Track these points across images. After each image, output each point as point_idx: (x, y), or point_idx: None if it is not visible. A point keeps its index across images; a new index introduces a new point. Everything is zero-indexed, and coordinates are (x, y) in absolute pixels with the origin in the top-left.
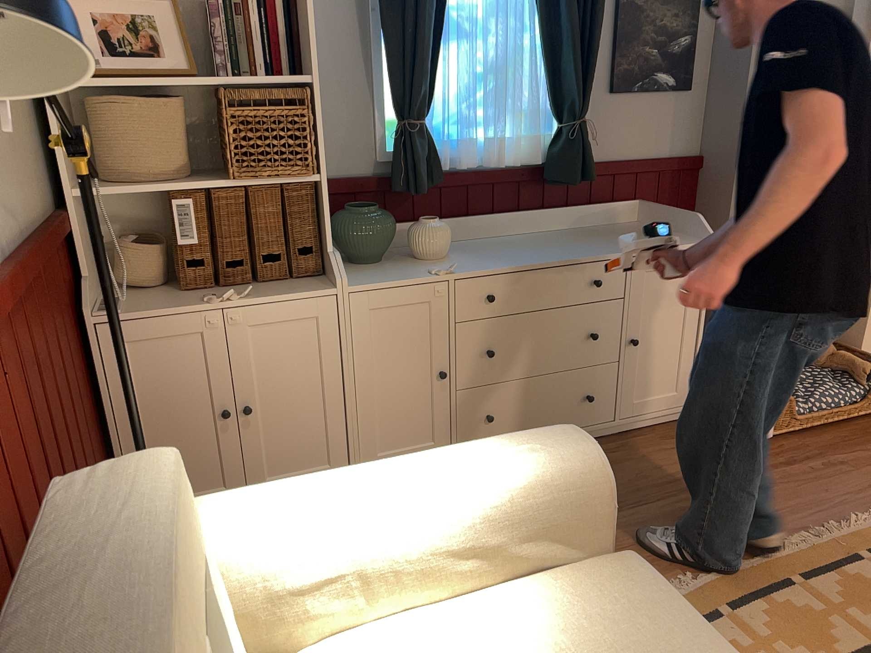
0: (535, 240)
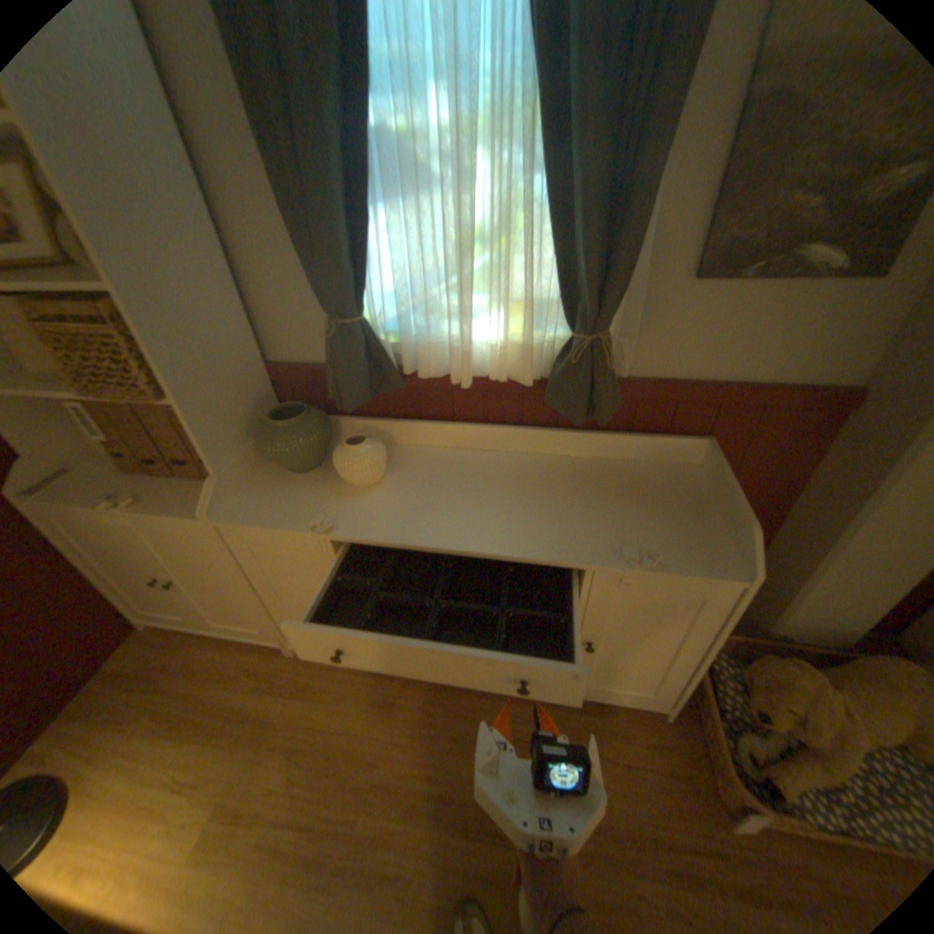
0: (518, 471)
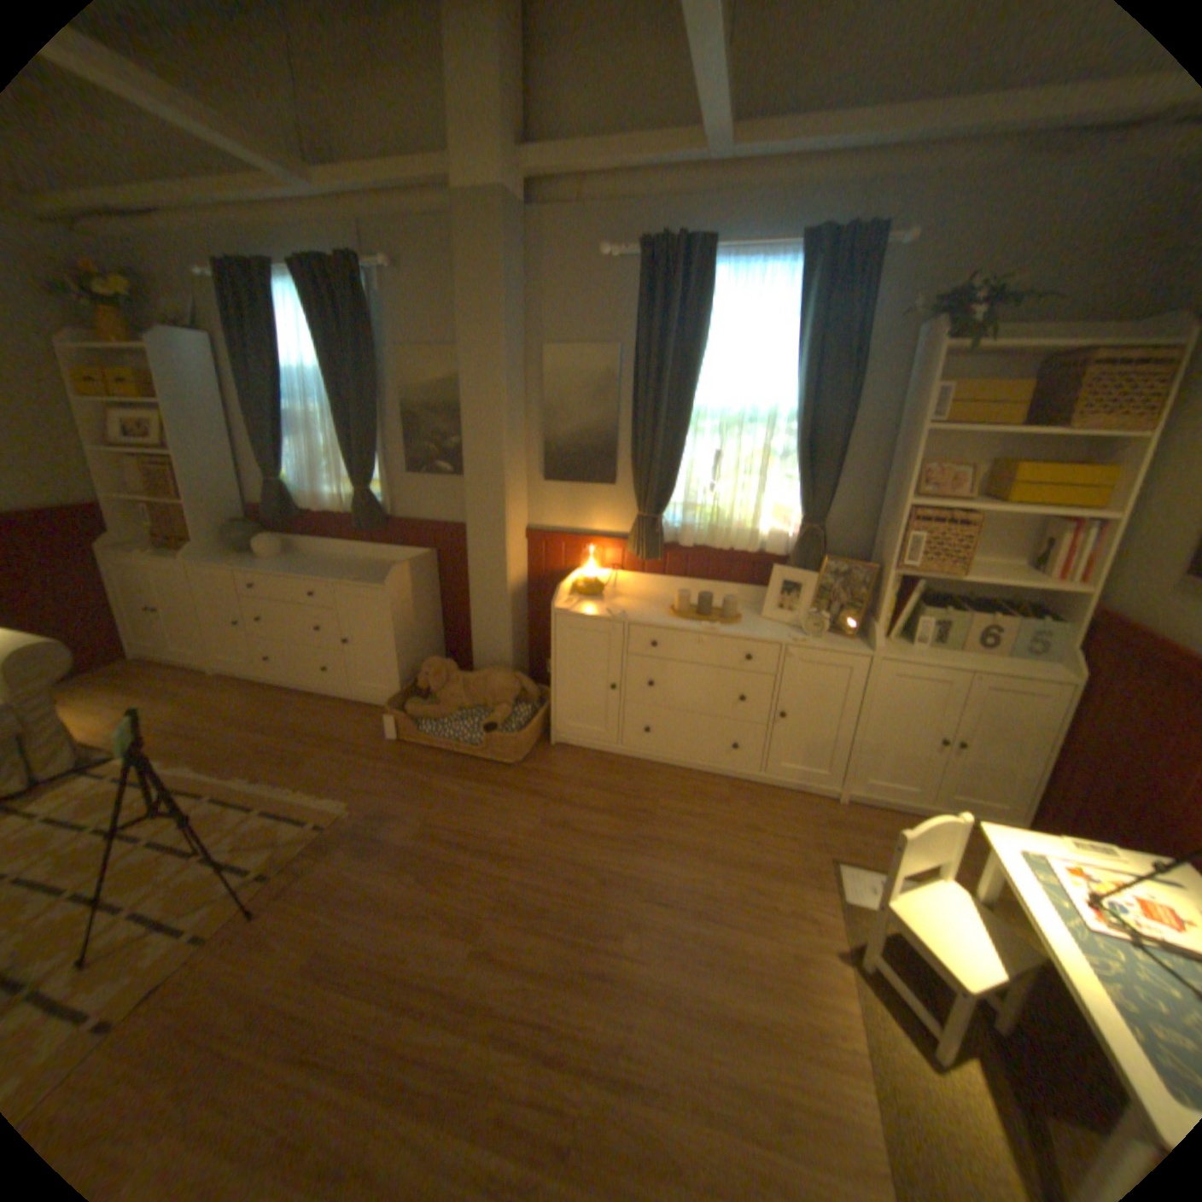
0: (342, 562)
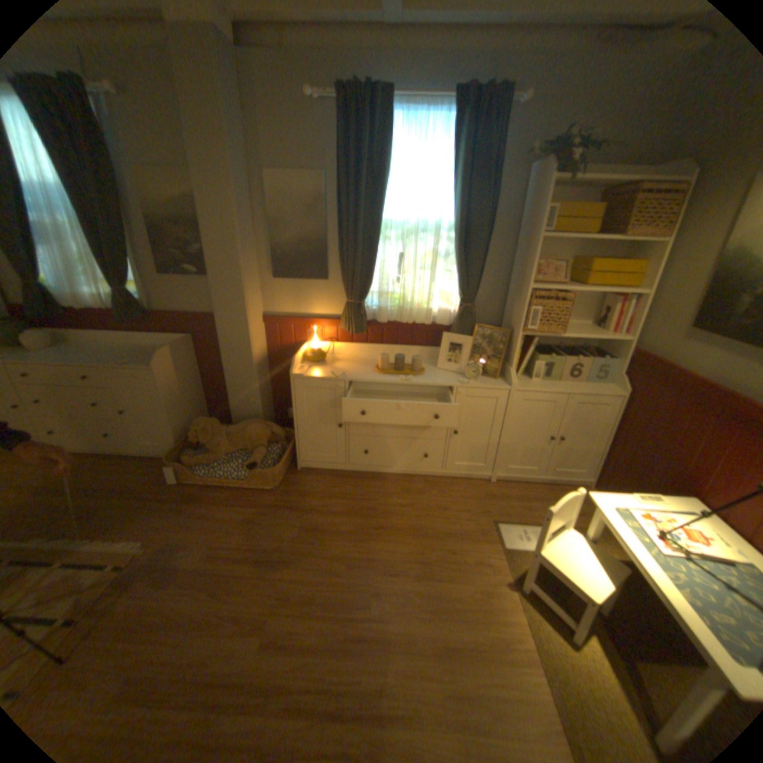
0: (109, 349)
